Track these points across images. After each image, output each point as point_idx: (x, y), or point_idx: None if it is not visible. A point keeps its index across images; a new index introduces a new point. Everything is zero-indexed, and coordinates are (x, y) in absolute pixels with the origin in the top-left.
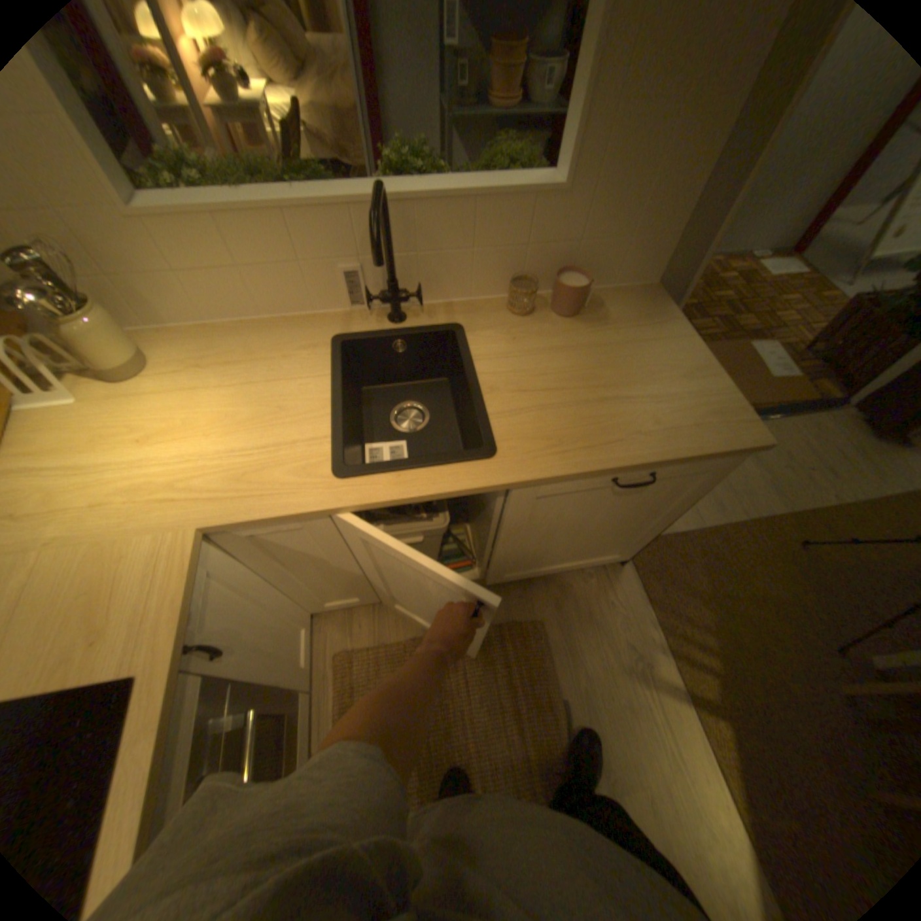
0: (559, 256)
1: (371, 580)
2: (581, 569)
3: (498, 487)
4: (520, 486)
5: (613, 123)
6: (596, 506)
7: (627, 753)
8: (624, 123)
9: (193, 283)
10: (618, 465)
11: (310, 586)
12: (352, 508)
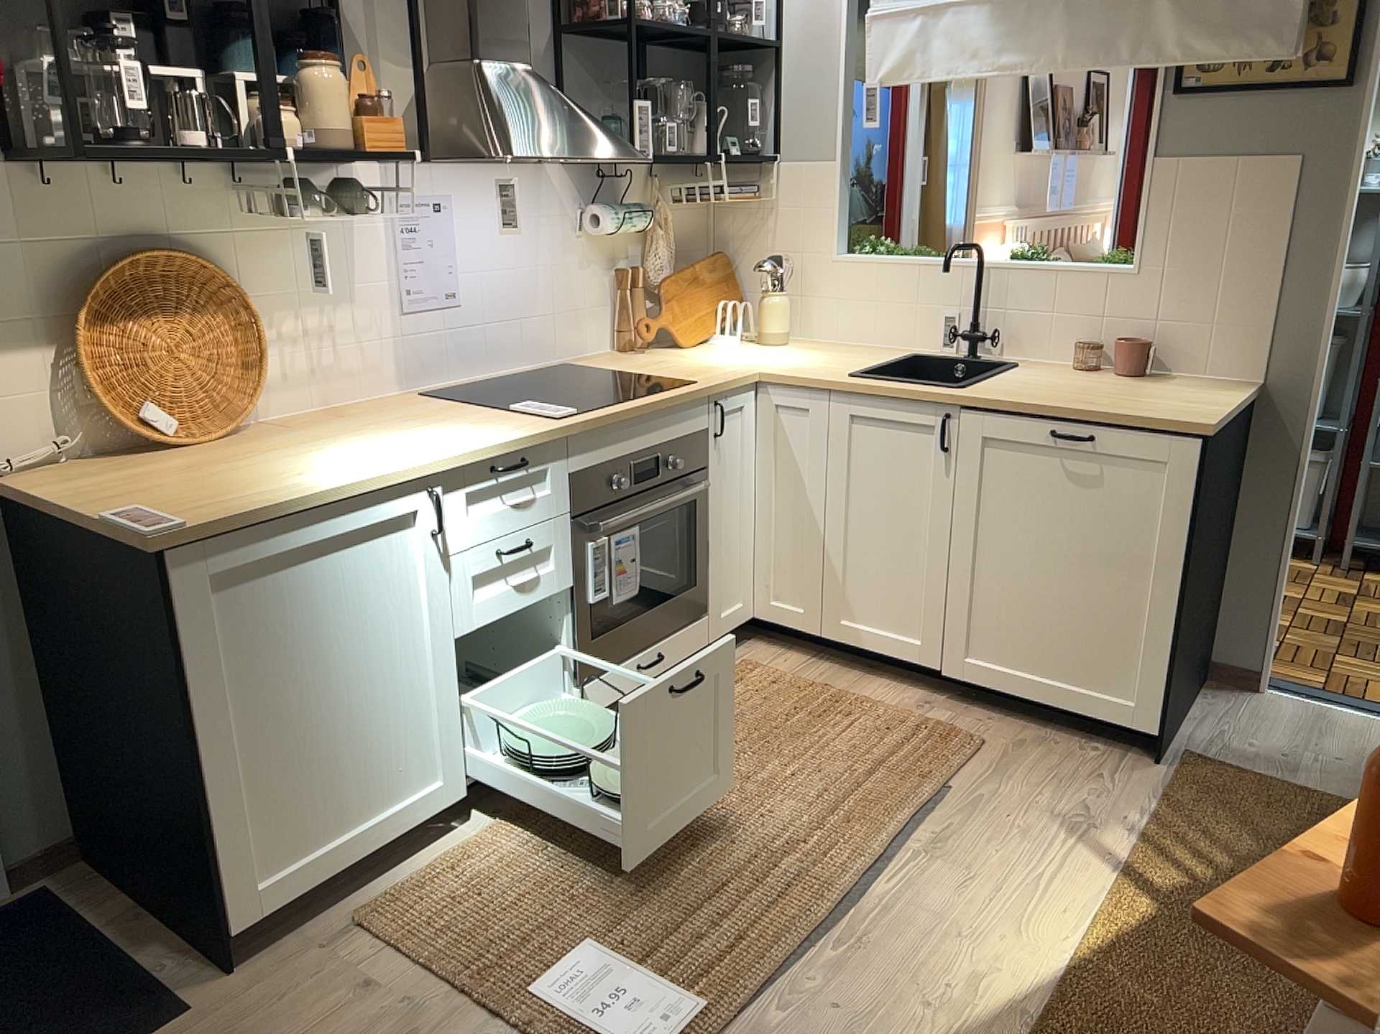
0: (1139, 330)
1: (832, 551)
2: (1082, 709)
3: (953, 405)
4: (969, 407)
5: (1172, 226)
6: (1058, 495)
7: (989, 847)
8: (1182, 227)
9: (847, 309)
10: (1052, 406)
11: (782, 539)
12: (849, 393)
